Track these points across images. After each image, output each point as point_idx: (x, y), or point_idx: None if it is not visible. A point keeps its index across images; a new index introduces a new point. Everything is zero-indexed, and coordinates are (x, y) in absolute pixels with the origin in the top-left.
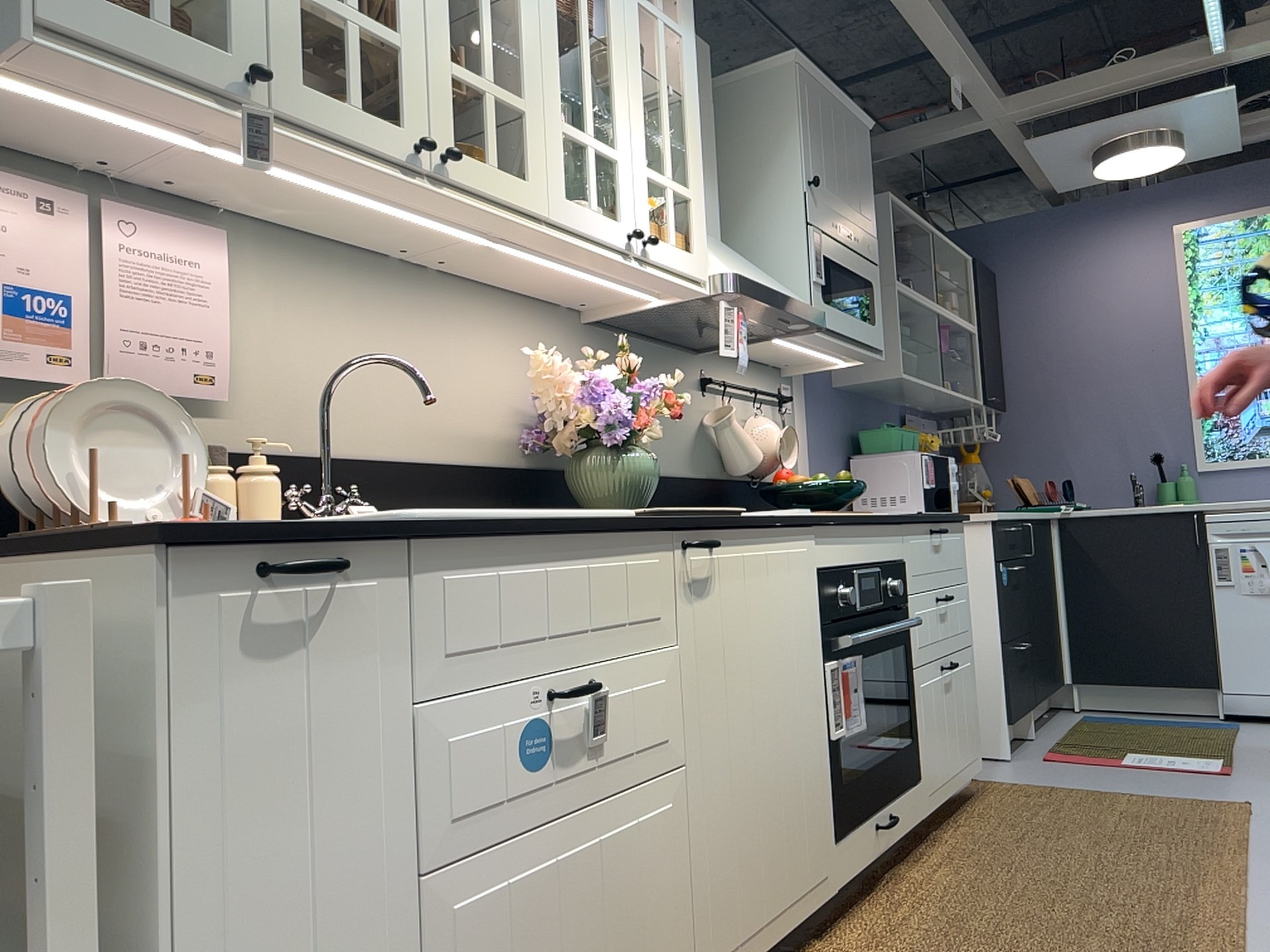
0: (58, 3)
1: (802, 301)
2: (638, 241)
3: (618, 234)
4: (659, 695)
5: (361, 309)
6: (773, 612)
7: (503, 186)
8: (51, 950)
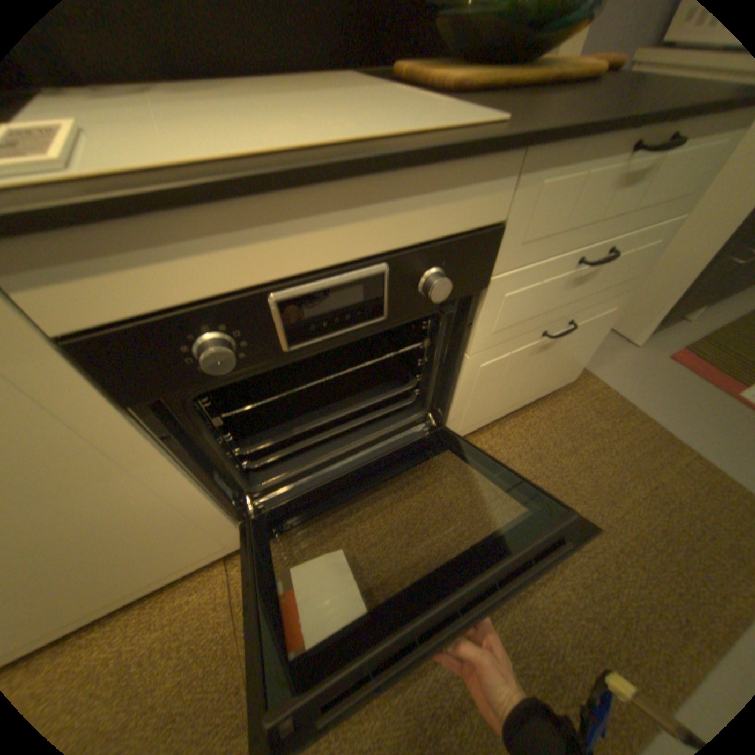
0: None
1: None
2: None
3: None
4: None
5: None
6: None
7: None
8: None
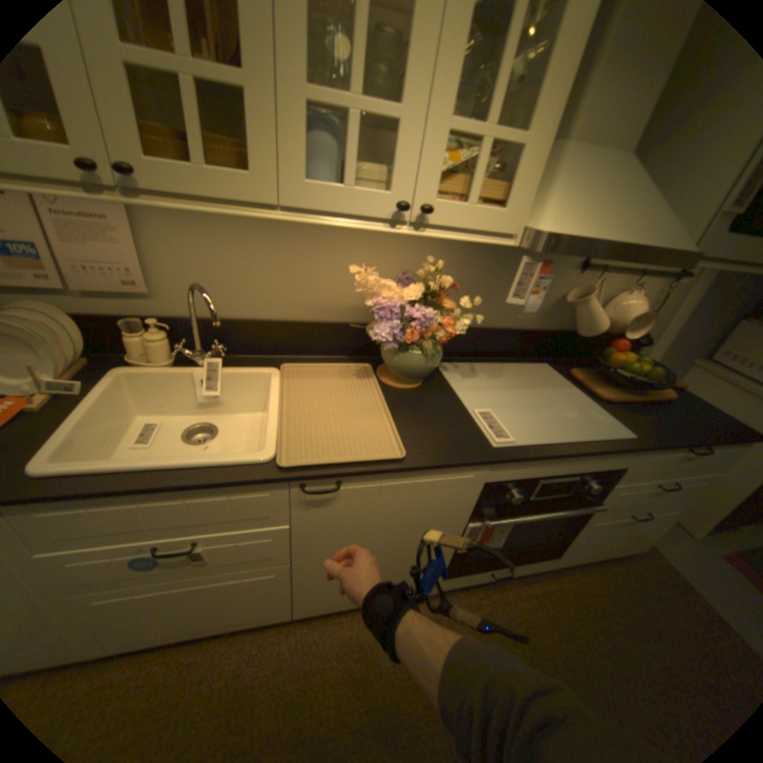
0: None
1: (672, 242)
2: (413, 209)
3: (384, 206)
4: (266, 545)
5: (244, 230)
6: (409, 508)
7: (214, 183)
8: None
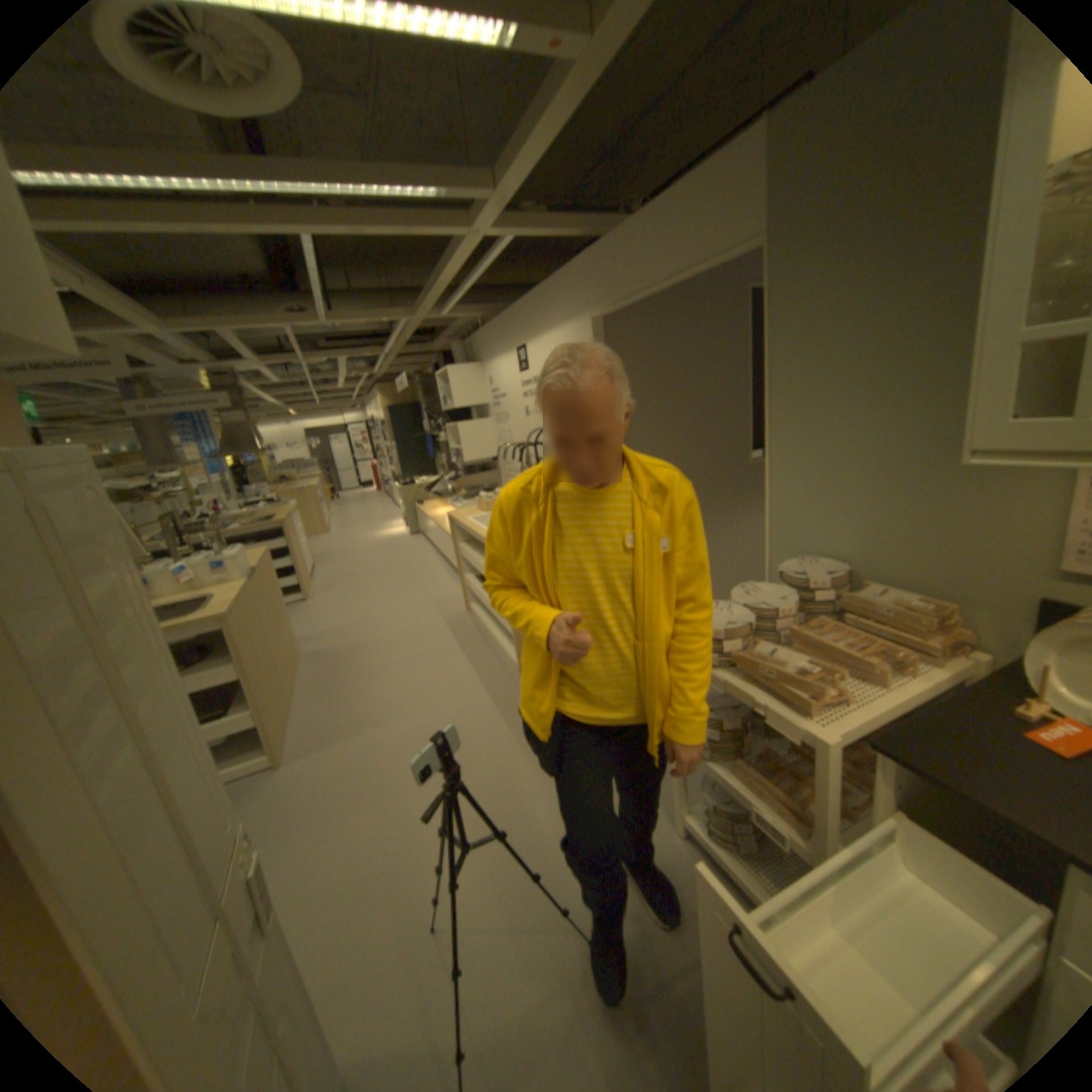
0: (992, 437)
1: None
2: None
3: None
4: None
5: None
6: None
7: None
8: (821, 840)
